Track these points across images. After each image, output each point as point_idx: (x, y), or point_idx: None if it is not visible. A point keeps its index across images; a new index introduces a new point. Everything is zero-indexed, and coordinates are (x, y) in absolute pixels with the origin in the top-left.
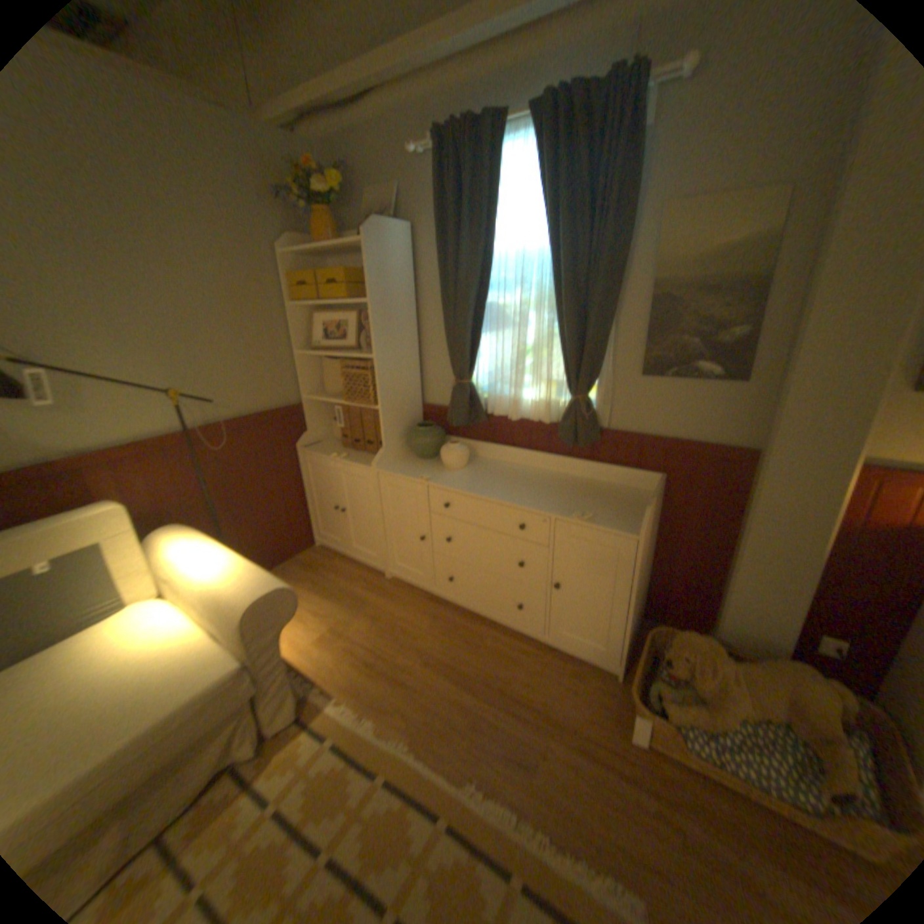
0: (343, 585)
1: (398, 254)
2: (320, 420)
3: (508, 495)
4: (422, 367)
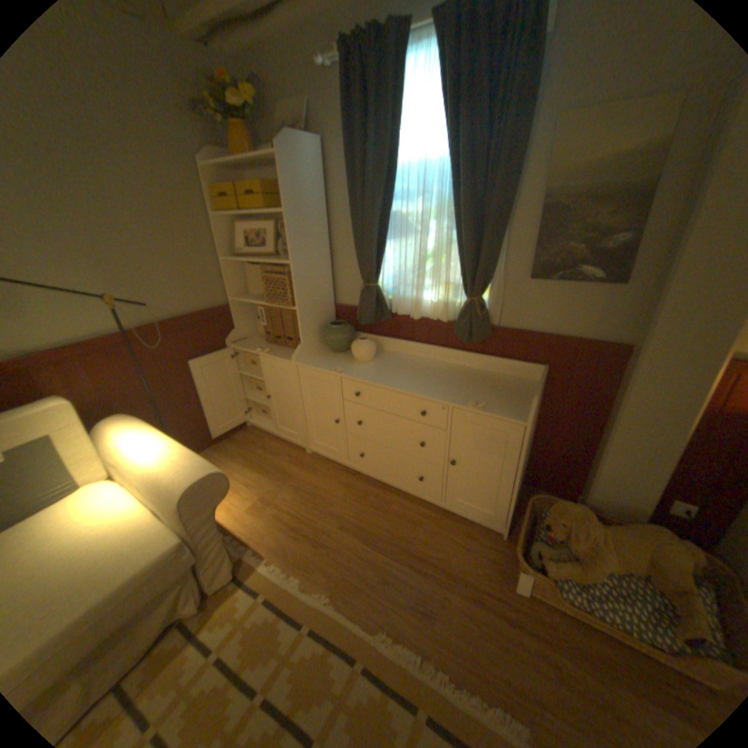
0: (271, 459)
1: (310, 165)
2: (246, 318)
3: (411, 385)
4: (334, 271)
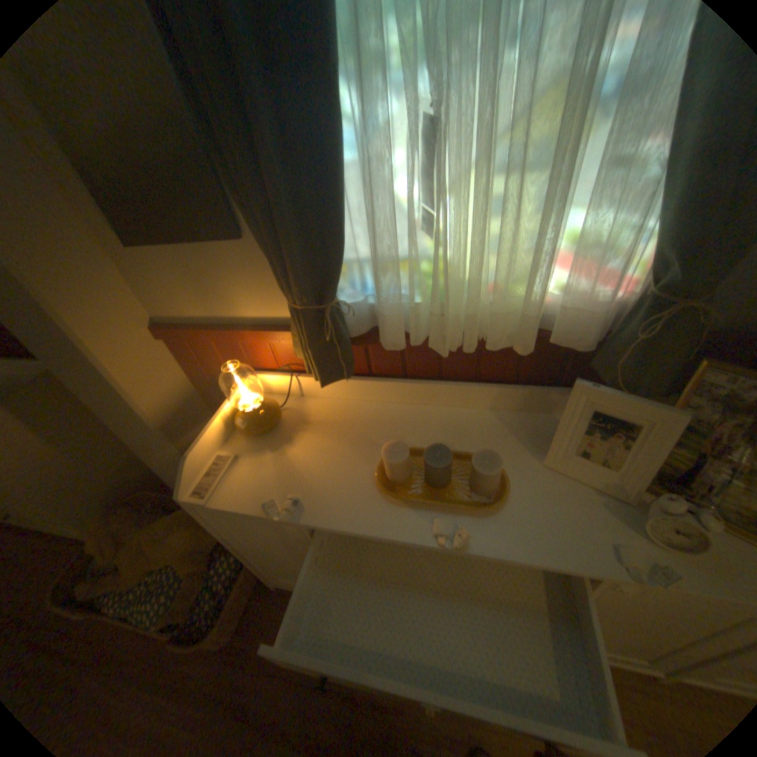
0: None
1: None
2: None
3: None
4: None
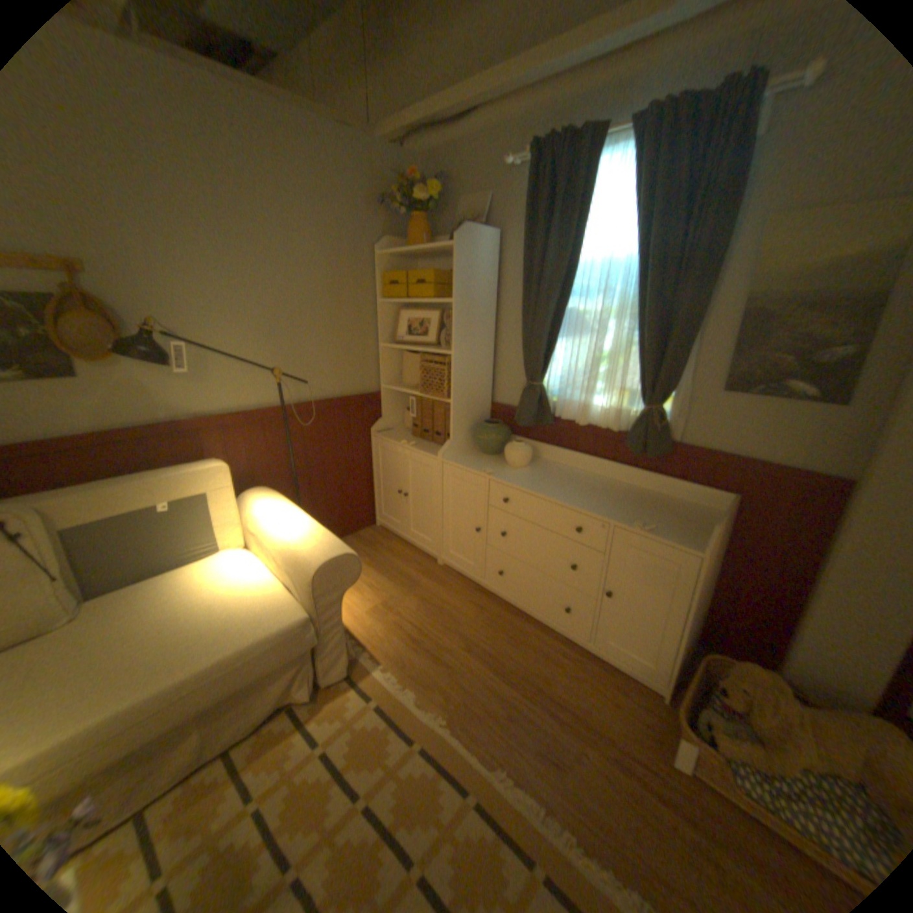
0: (399, 564)
1: (486, 259)
2: (395, 408)
3: (568, 497)
4: (495, 367)
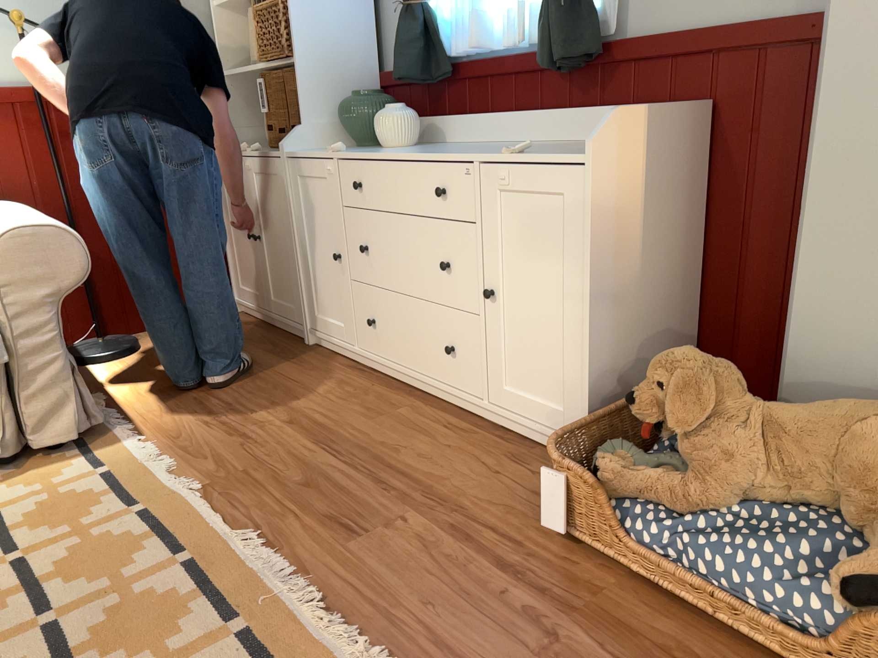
0: (244, 345)
1: None
2: (251, 116)
3: (435, 151)
4: (380, 13)
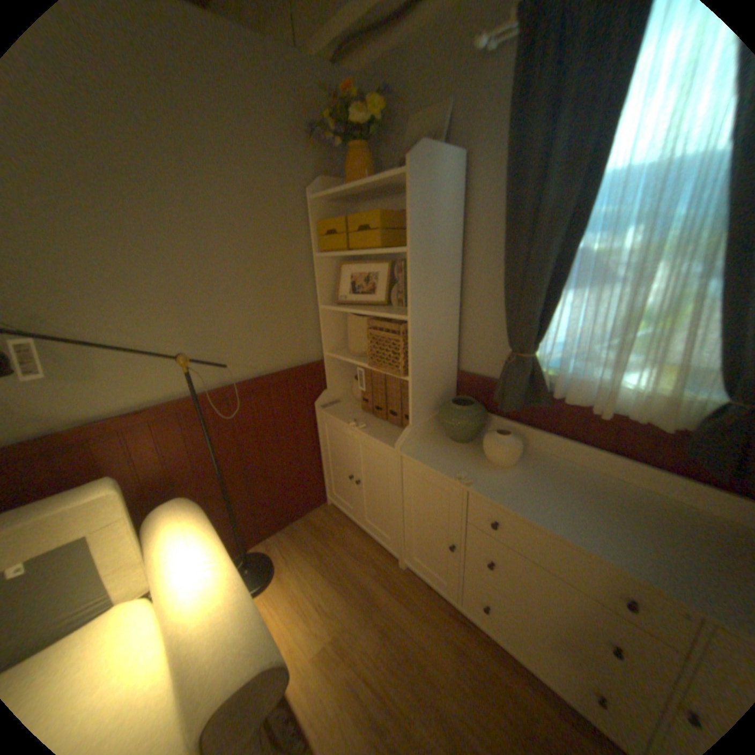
0: (353, 567)
1: (451, 188)
2: (342, 376)
3: (605, 541)
4: (462, 327)
